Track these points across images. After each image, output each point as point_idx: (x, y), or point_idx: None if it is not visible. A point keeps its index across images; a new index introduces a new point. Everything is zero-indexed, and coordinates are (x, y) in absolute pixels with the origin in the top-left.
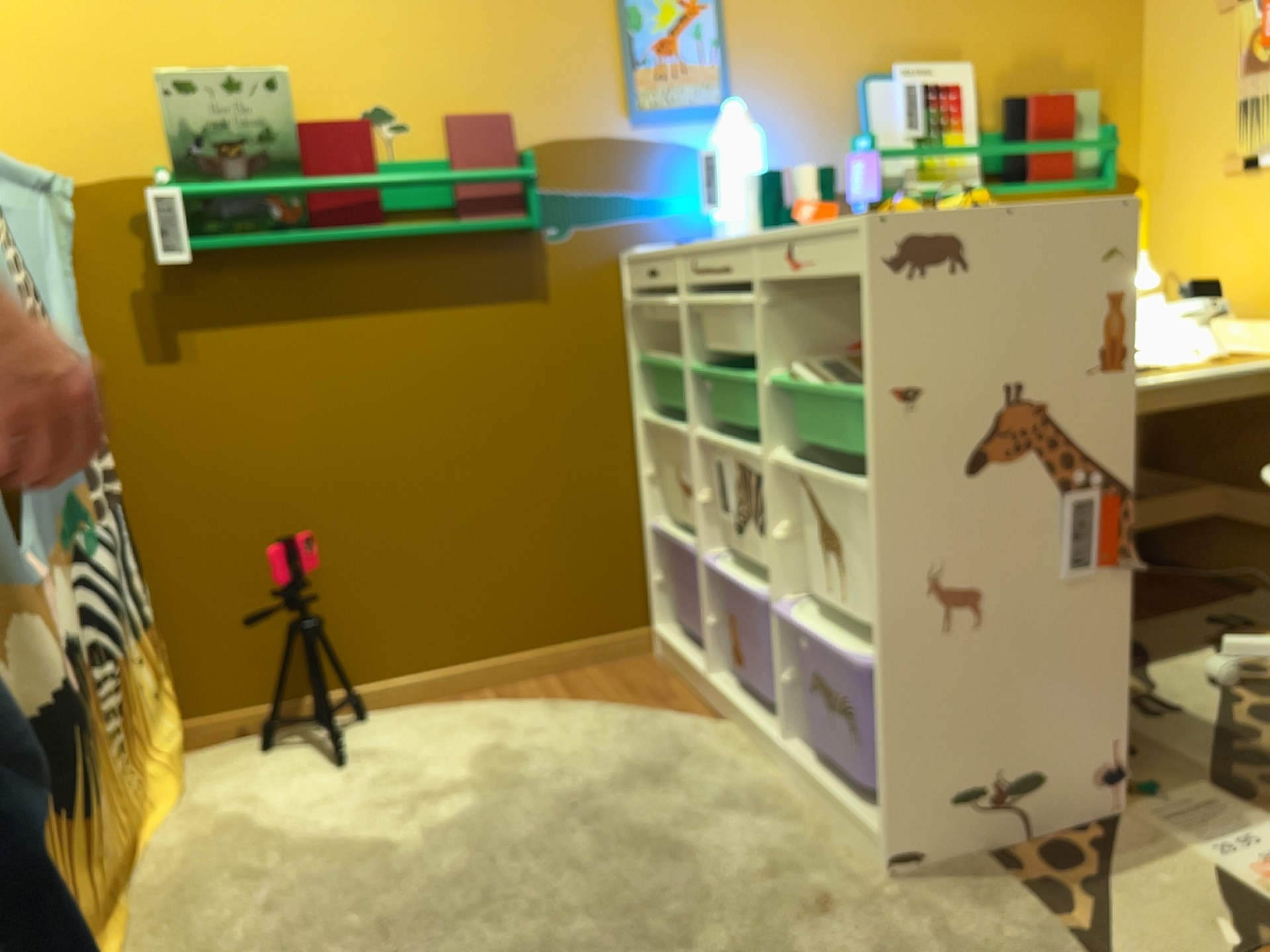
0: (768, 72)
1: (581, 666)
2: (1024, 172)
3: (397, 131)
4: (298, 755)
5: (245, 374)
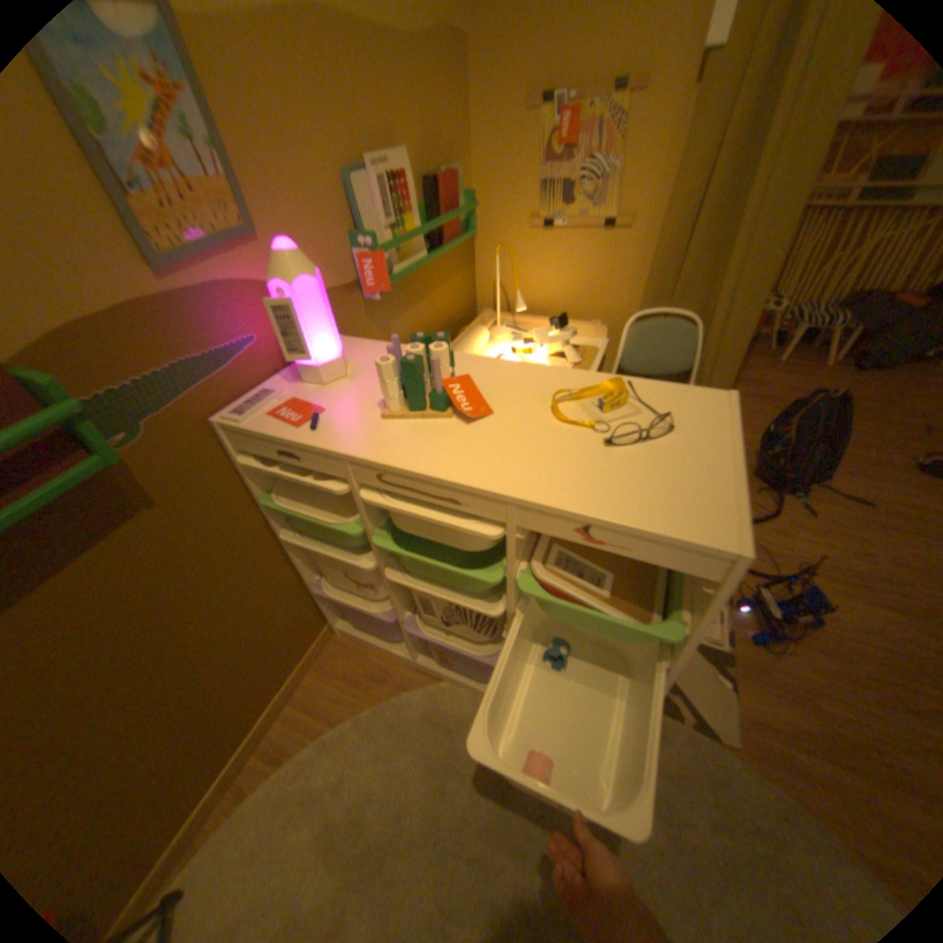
0: (273, 177)
1: (301, 683)
2: (441, 237)
3: None
4: None
5: None
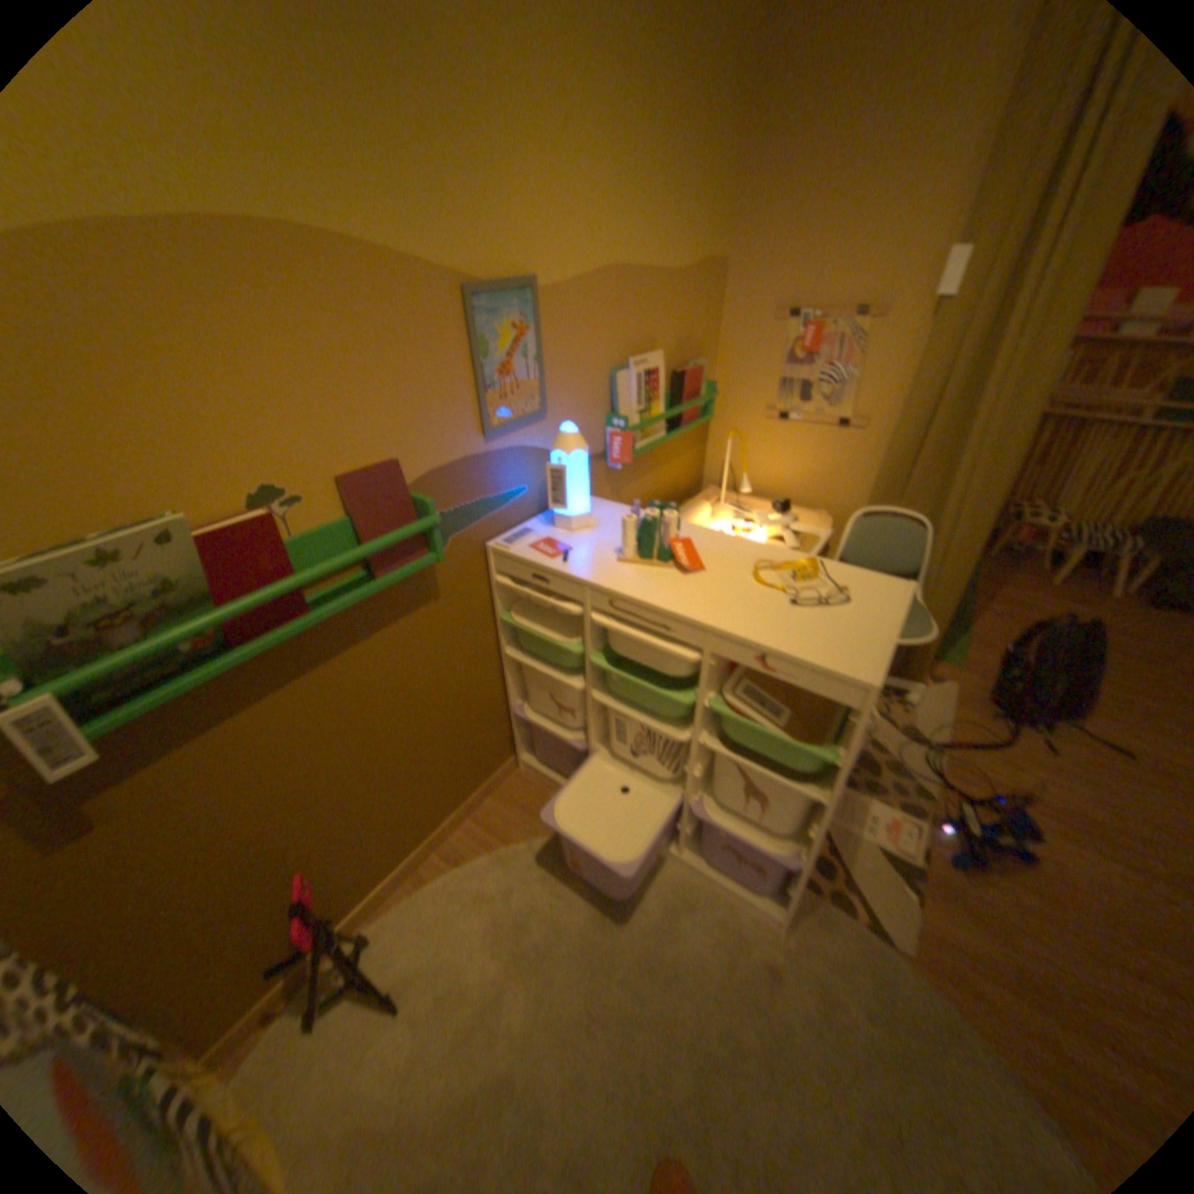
0: (565, 377)
1: (483, 804)
2: (680, 420)
3: (291, 507)
4: (343, 1019)
5: (184, 795)
